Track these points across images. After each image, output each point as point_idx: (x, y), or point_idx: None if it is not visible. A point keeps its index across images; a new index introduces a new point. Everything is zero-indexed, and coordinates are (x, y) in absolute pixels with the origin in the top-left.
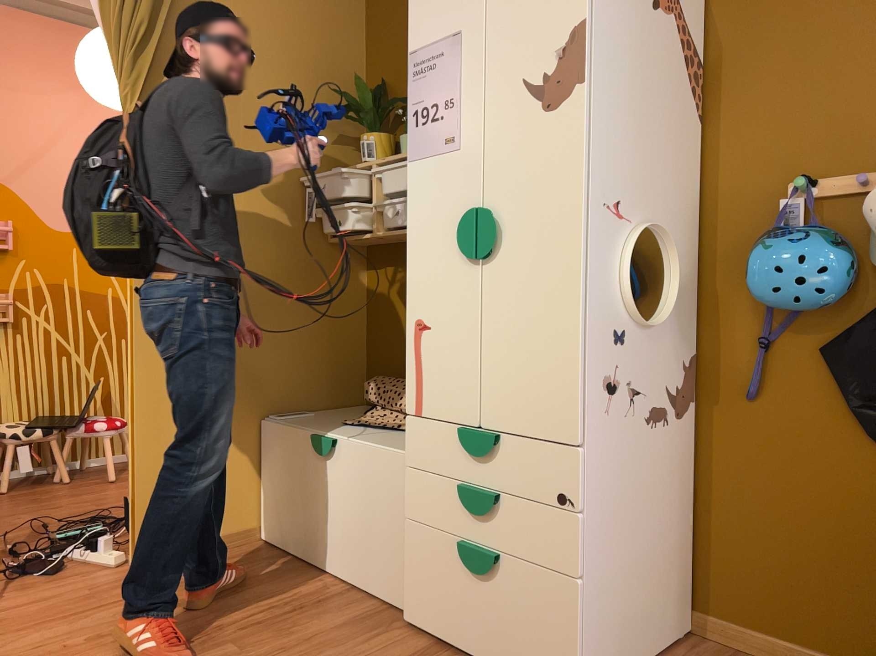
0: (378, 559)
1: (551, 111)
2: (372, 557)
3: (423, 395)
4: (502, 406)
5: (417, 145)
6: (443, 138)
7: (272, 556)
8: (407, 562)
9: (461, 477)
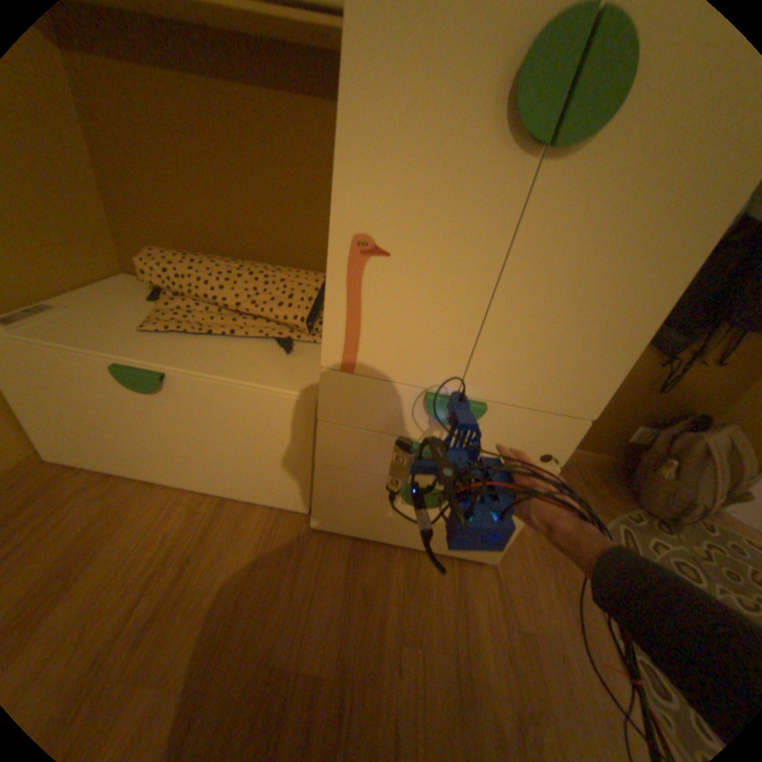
0: (261, 480)
1: None
2: (251, 478)
3: (362, 346)
4: (501, 374)
5: None
6: None
7: (85, 484)
8: (315, 491)
9: (412, 434)
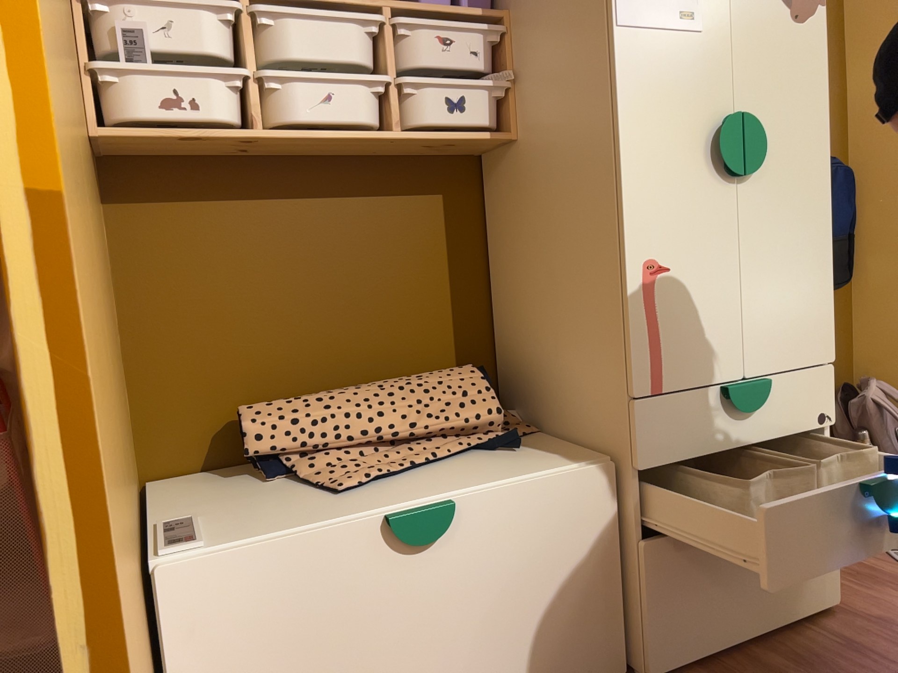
0: (566, 641)
1: (800, 23)
2: (552, 646)
3: (666, 362)
4: (767, 345)
5: (635, 7)
6: (677, 10)
7: None
8: (645, 602)
9: (724, 446)
